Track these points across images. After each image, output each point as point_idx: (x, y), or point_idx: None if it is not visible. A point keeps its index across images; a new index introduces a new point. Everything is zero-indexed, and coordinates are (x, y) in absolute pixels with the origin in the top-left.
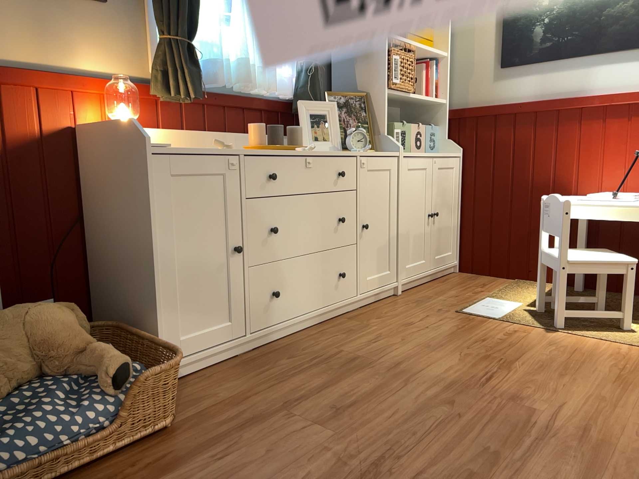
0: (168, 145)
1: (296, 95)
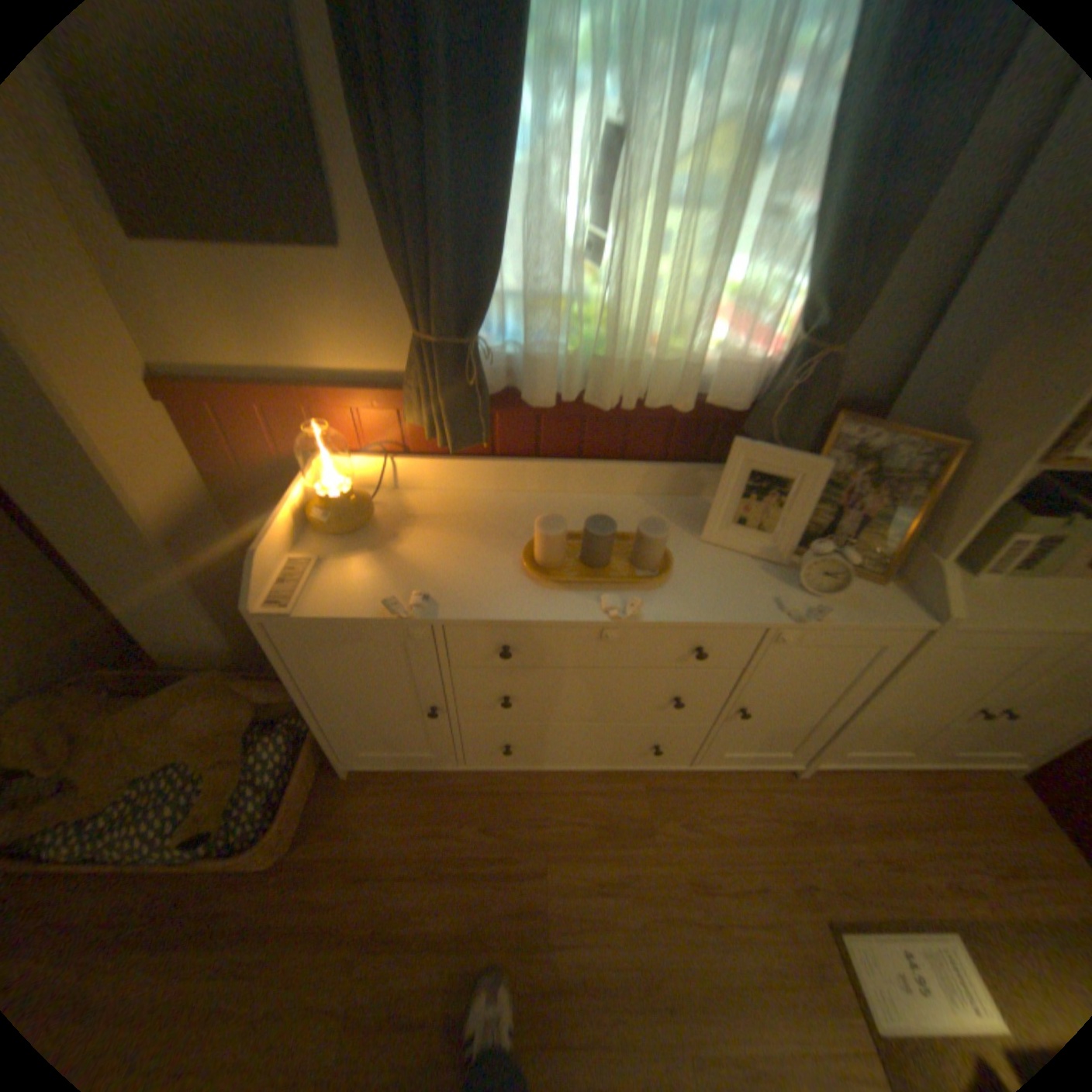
0: (293, 611)
1: (760, 407)
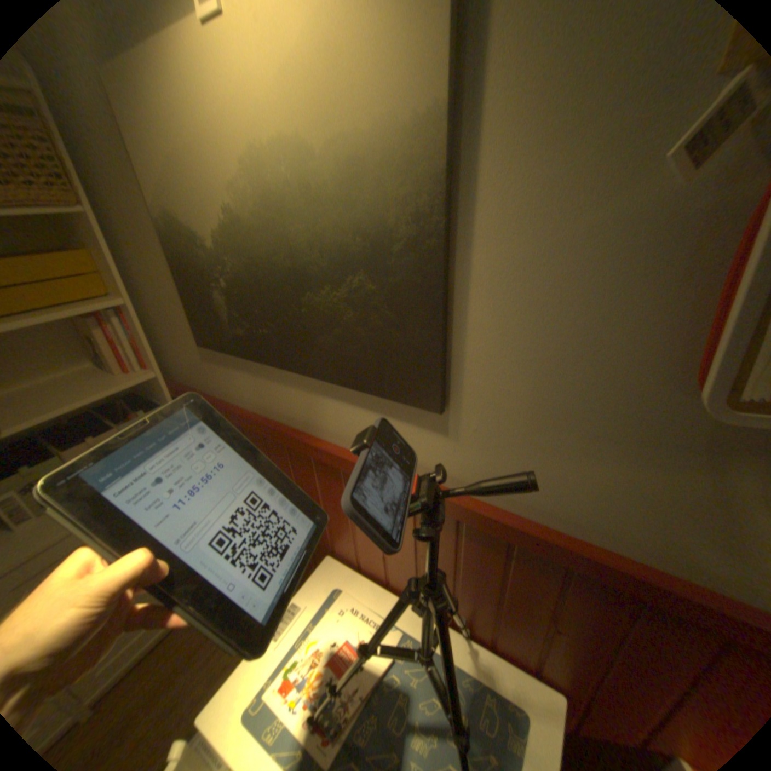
0: None
1: None
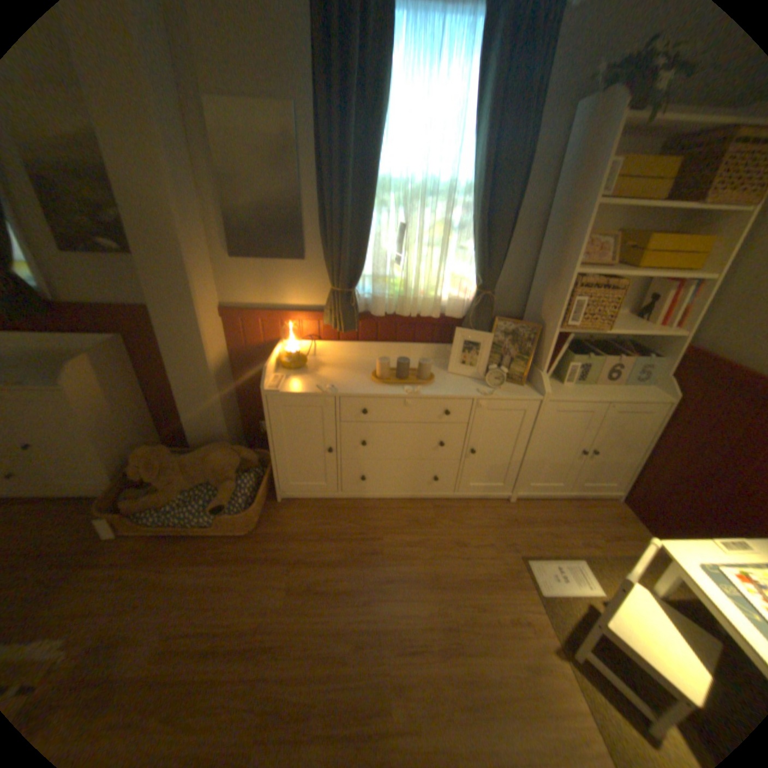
0: (279, 390)
1: (466, 317)
